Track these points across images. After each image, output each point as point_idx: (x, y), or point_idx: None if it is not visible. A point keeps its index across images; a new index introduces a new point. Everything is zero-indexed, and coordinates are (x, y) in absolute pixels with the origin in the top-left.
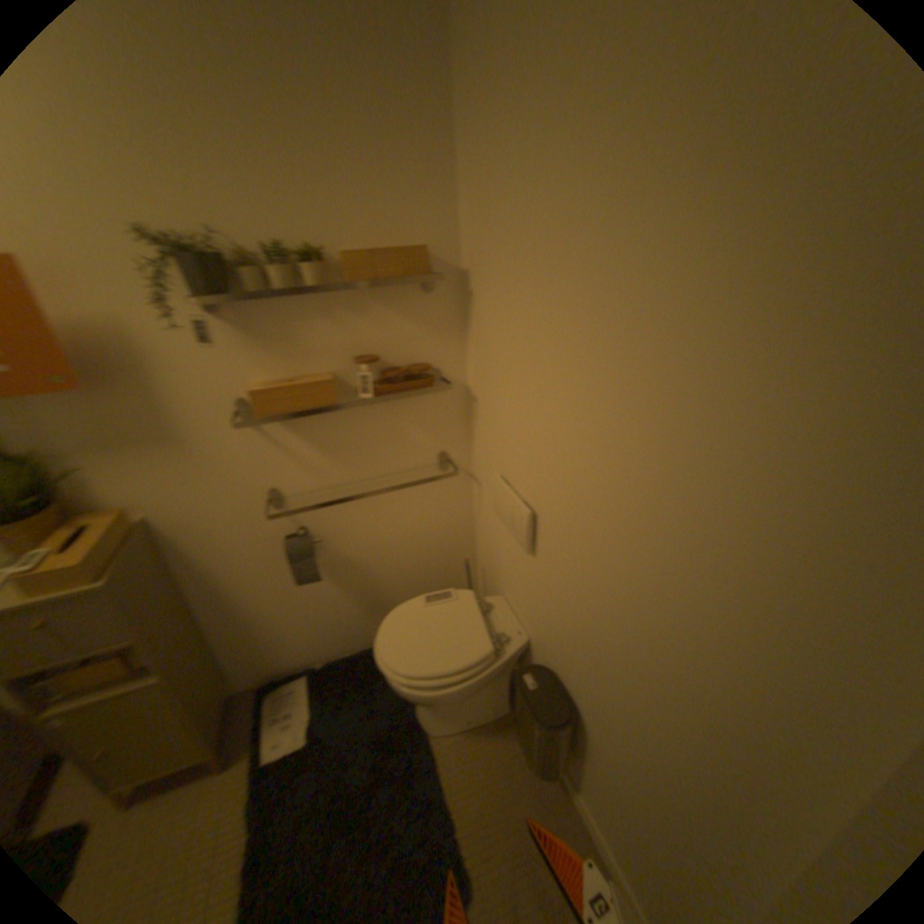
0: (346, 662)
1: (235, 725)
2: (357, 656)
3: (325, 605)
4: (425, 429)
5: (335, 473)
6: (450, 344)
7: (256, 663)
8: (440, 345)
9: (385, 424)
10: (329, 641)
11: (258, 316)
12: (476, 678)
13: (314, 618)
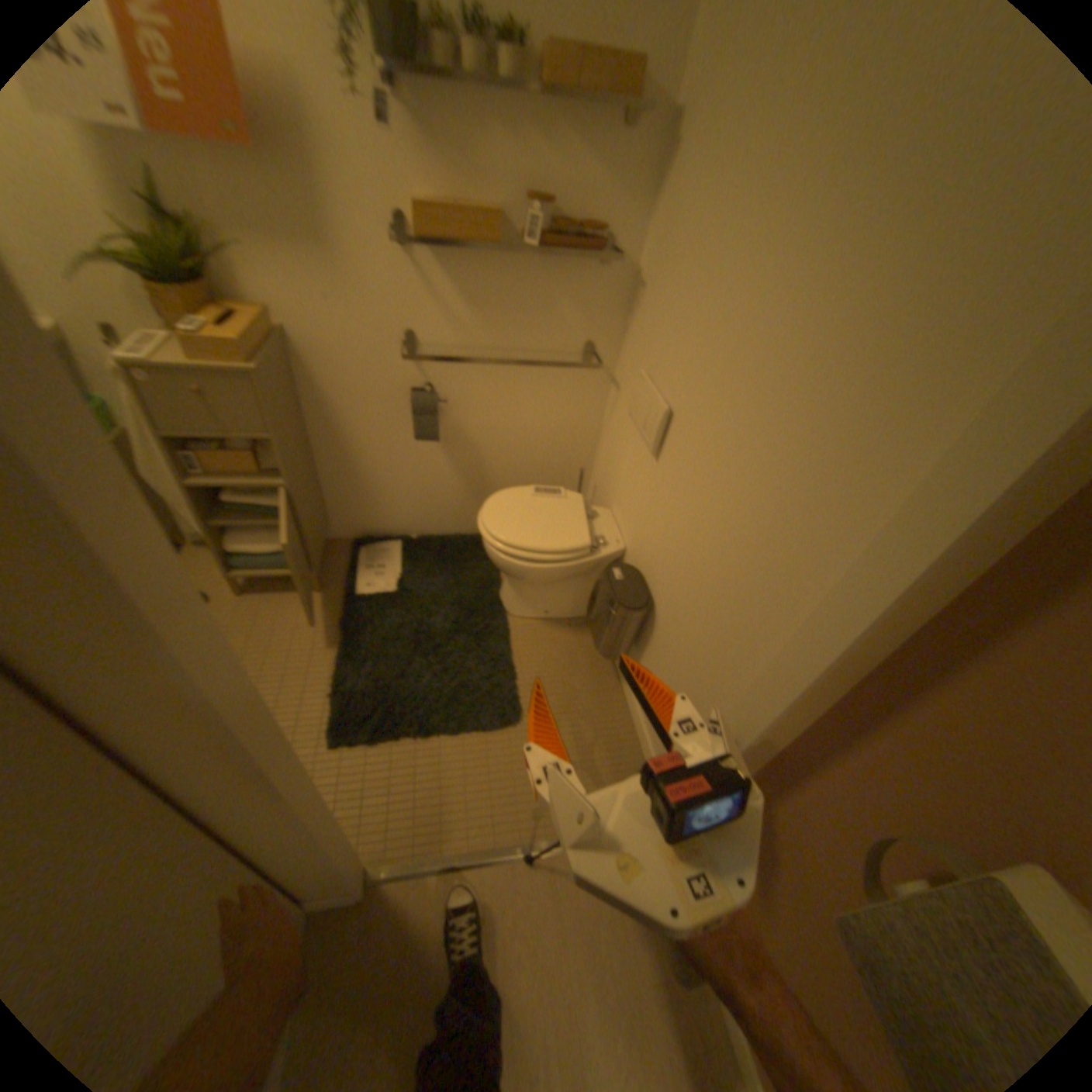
0: (443, 539)
1: (335, 561)
2: (453, 537)
3: (435, 477)
4: (581, 308)
5: (477, 332)
6: (637, 206)
7: (360, 514)
8: (625, 204)
9: (541, 289)
10: (430, 514)
11: (439, 107)
12: (568, 563)
13: (422, 486)
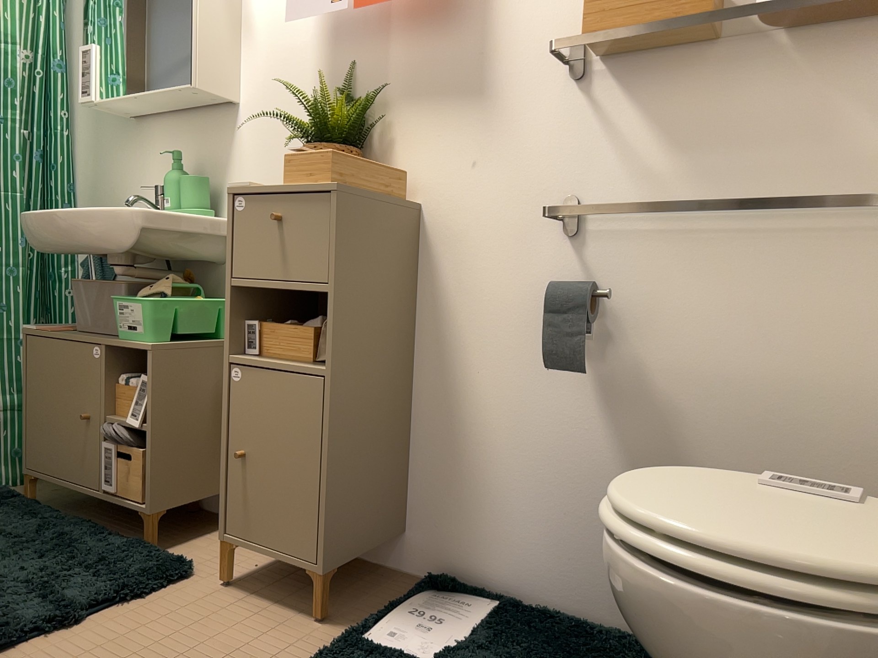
0: (581, 625)
1: (381, 596)
2: (605, 630)
3: (587, 472)
4: None
5: (682, 189)
6: None
7: (452, 529)
8: None
9: (805, 100)
10: (569, 563)
11: None
12: (835, 627)
13: (561, 490)
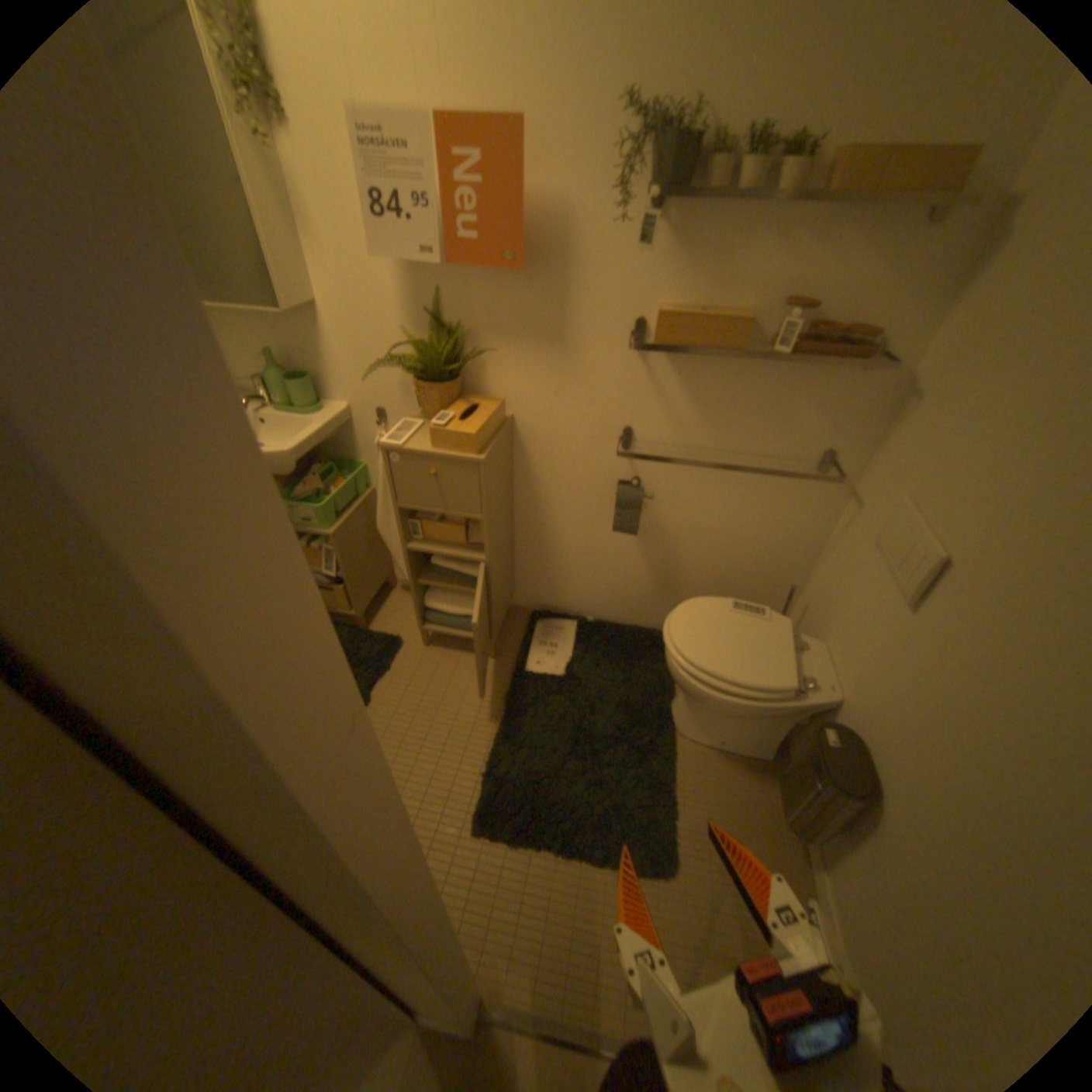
0: (620, 629)
1: (514, 630)
2: (631, 629)
3: (625, 567)
4: (828, 415)
5: (699, 433)
6: (928, 306)
7: (545, 589)
8: (911, 305)
9: (782, 393)
10: (612, 602)
11: (705, 223)
12: (767, 705)
13: (610, 574)
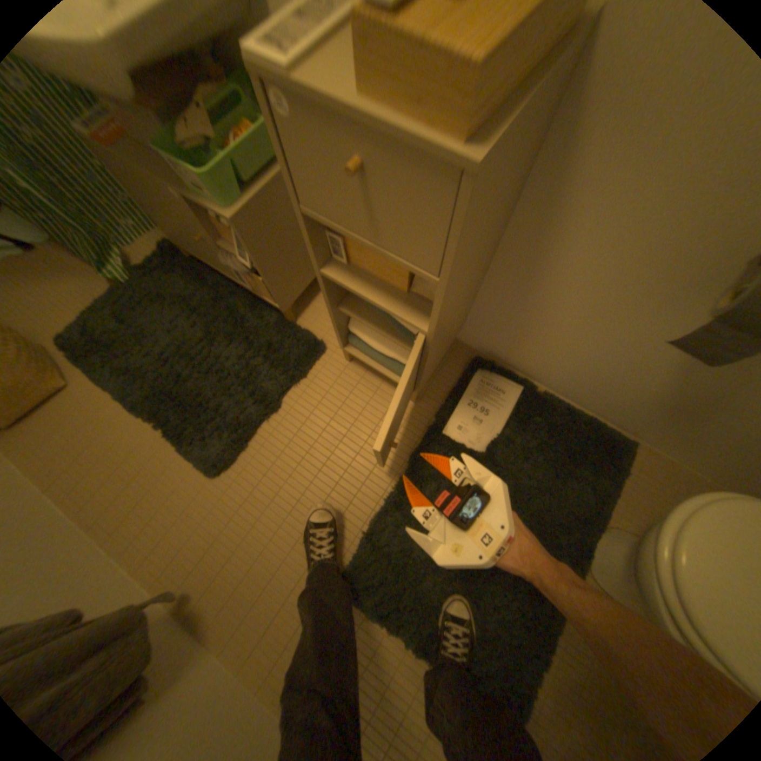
0: (576, 416)
1: (448, 371)
2: (590, 421)
3: (637, 366)
4: None
5: None
6: None
7: (501, 340)
8: None
9: None
10: (584, 386)
11: None
12: None
13: (605, 362)
